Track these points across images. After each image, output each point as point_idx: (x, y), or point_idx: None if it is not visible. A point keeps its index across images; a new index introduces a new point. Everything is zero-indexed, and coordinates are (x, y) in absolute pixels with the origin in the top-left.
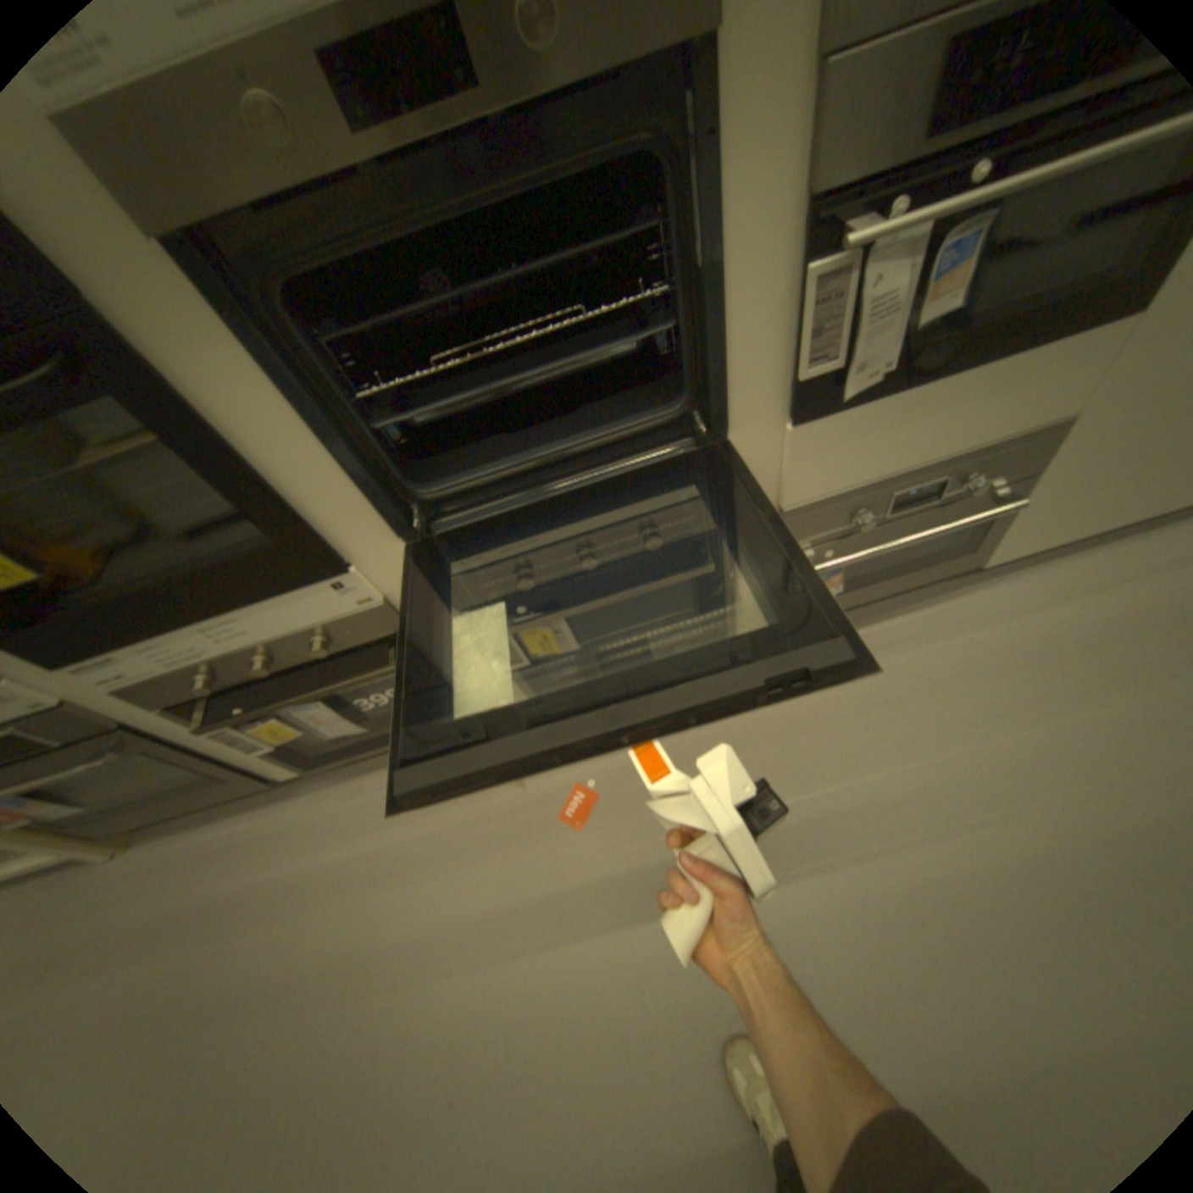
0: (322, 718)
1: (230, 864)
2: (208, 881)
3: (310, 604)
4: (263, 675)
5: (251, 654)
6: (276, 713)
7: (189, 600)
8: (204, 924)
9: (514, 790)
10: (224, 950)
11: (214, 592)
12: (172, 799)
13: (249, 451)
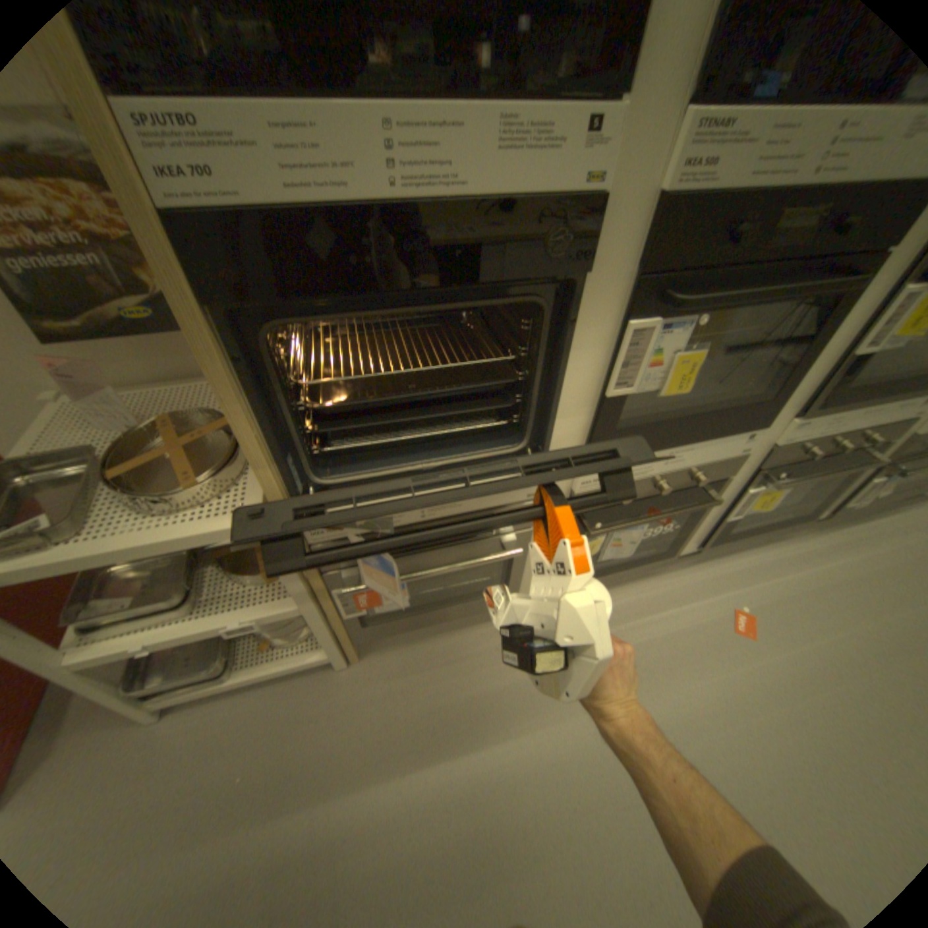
0: (631, 538)
1: (475, 666)
2: (460, 681)
3: (730, 445)
4: (648, 494)
5: (664, 476)
6: (607, 530)
7: (701, 427)
8: (473, 714)
9: (691, 613)
10: (504, 734)
11: (716, 424)
12: (450, 604)
13: (824, 341)
